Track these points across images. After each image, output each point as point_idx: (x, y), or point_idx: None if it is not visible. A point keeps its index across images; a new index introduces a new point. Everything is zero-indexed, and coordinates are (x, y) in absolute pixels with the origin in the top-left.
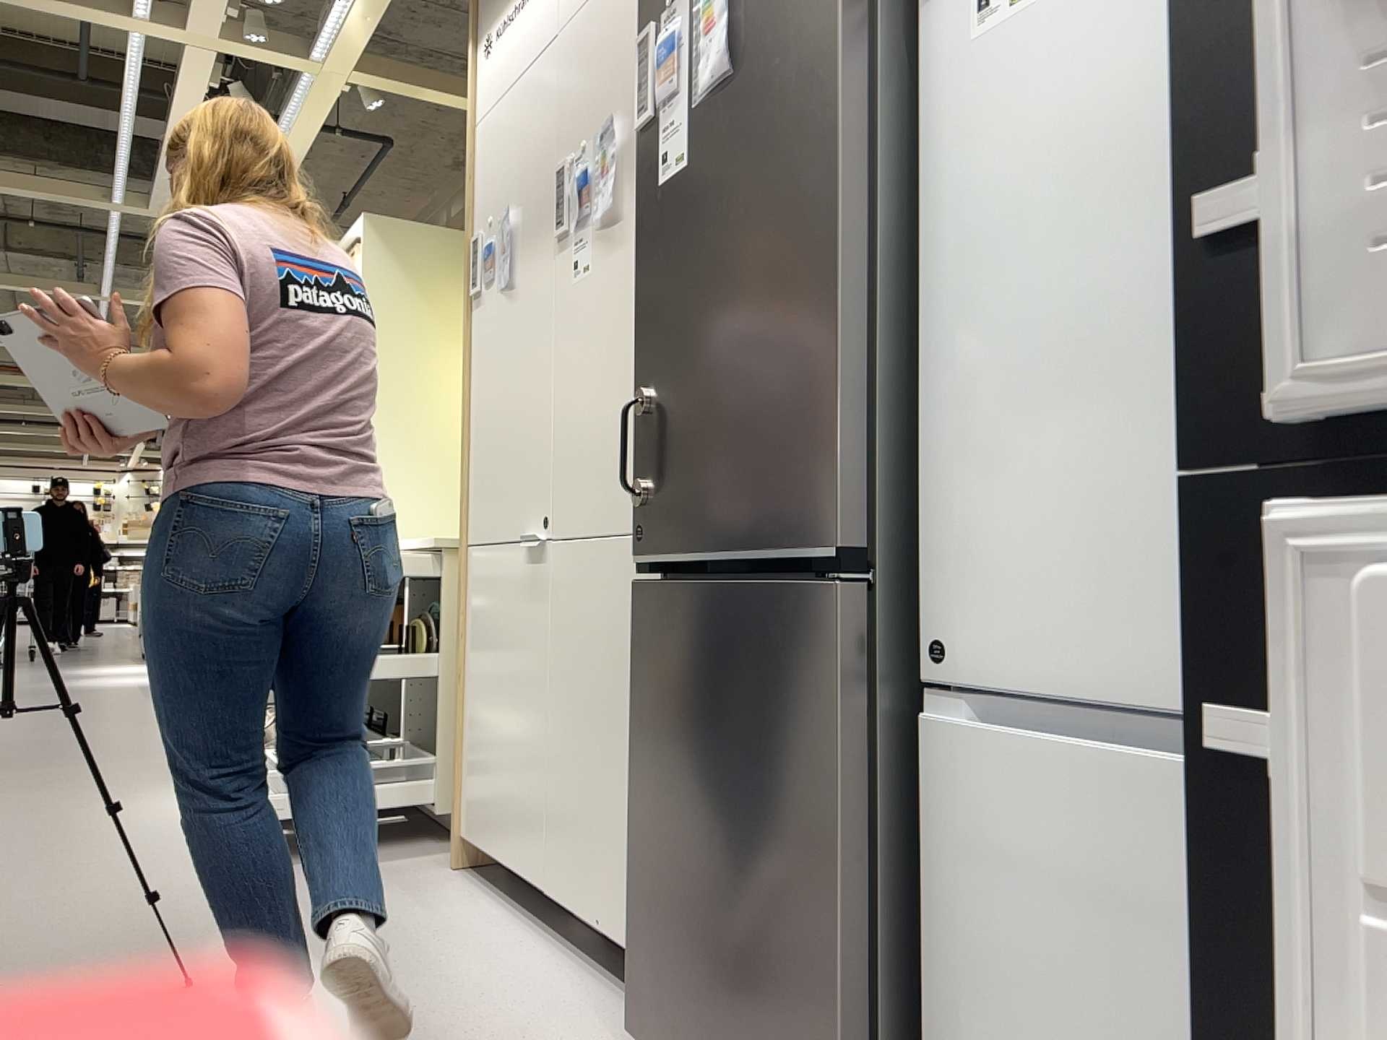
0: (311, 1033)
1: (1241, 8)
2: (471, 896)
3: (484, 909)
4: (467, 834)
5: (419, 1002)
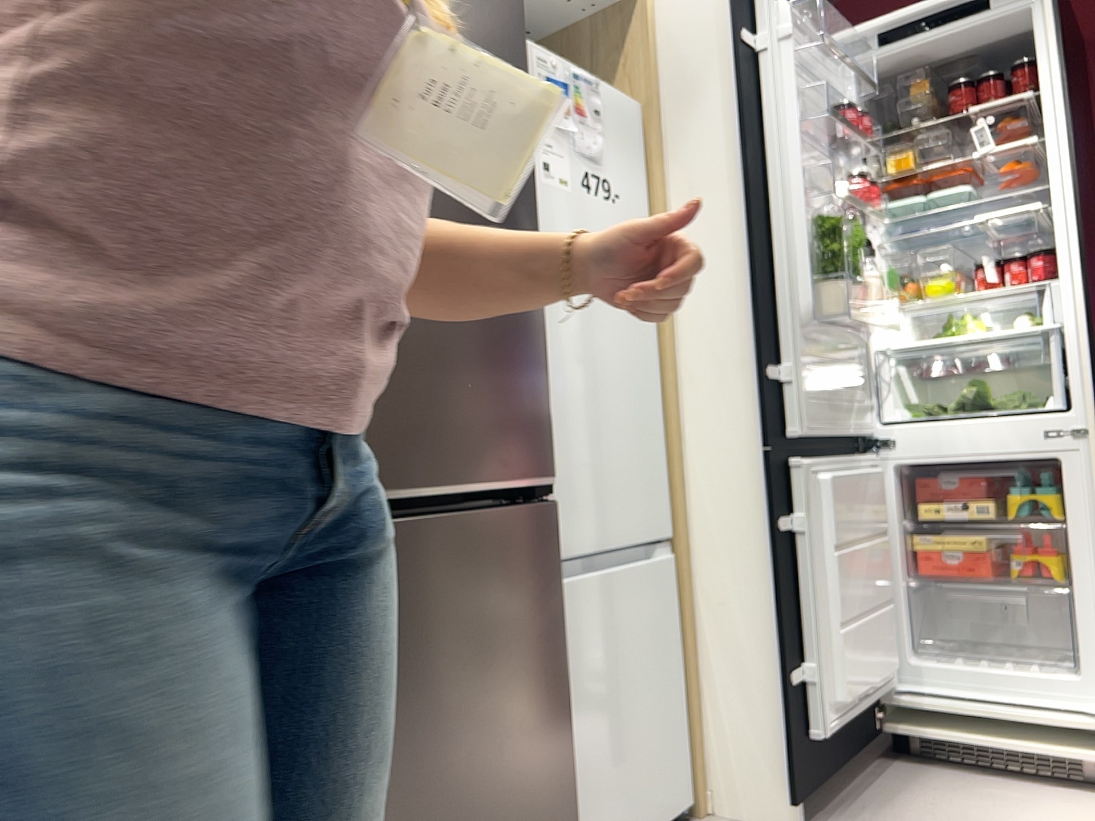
0: None
1: (766, 311)
2: None
3: None
4: None
5: None
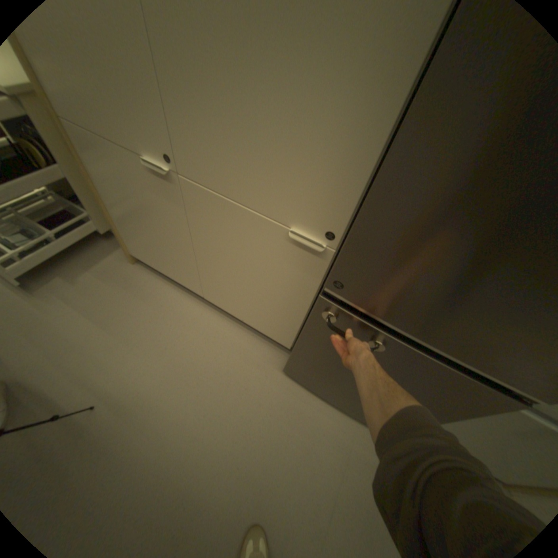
0: (171, 411)
1: None
2: (155, 283)
3: (168, 292)
4: (135, 255)
5: (194, 370)
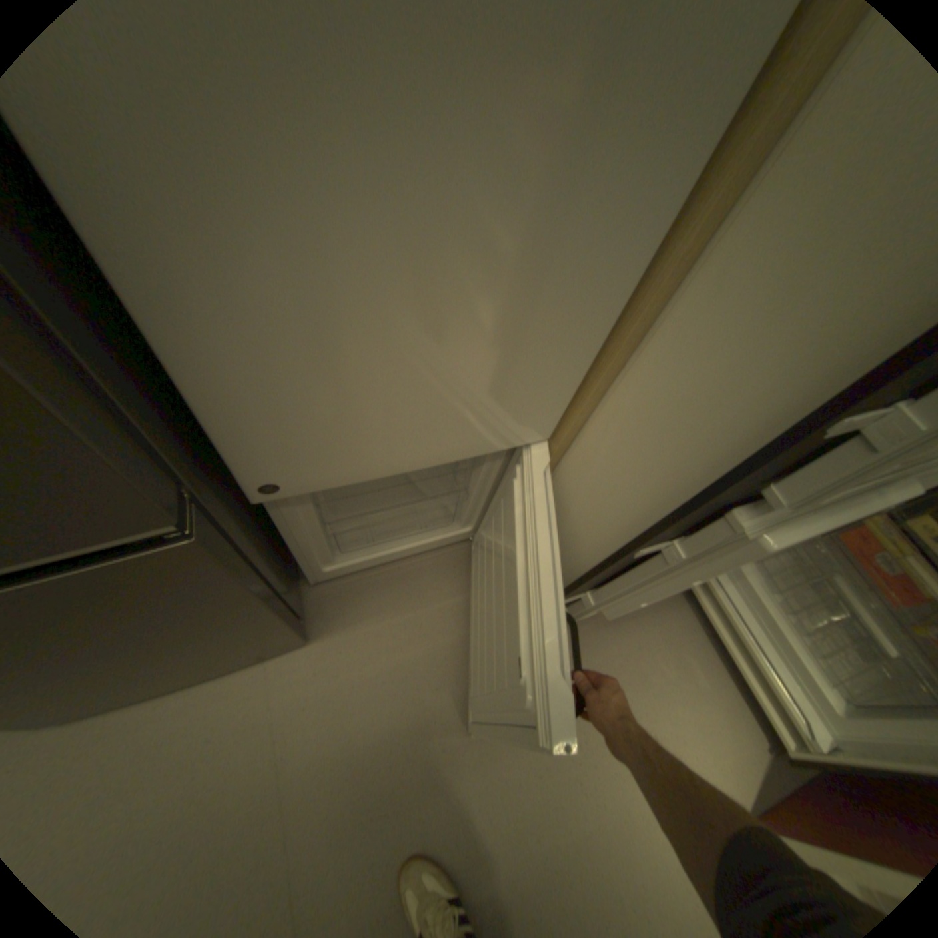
0: None
1: None
2: None
3: None
4: None
5: None
